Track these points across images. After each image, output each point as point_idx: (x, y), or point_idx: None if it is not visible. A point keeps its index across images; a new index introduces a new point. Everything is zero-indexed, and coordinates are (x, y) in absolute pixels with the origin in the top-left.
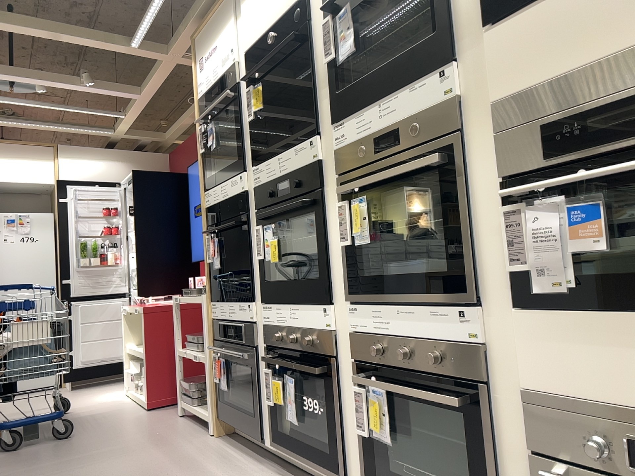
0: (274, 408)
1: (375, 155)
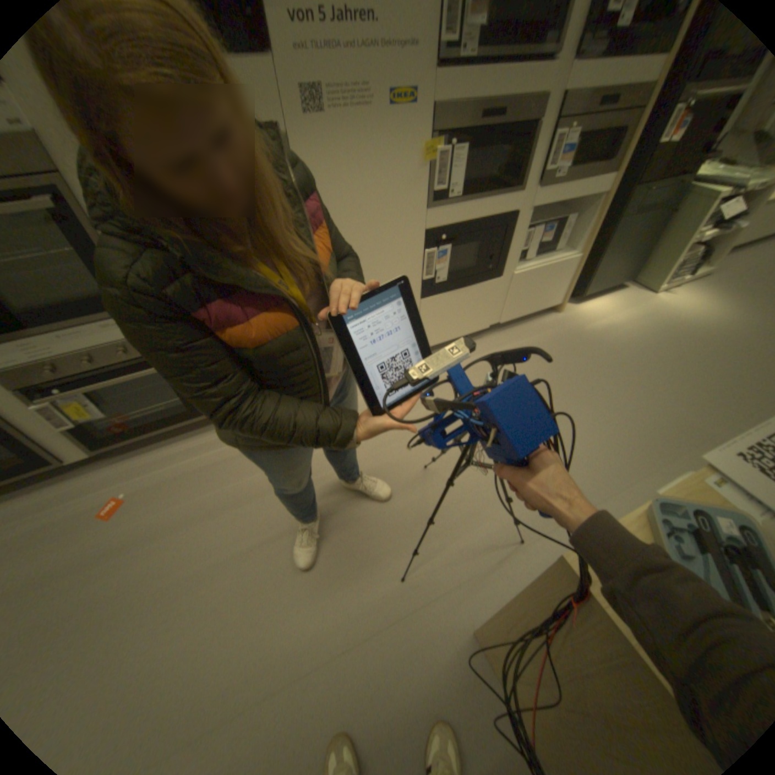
0: None
1: None
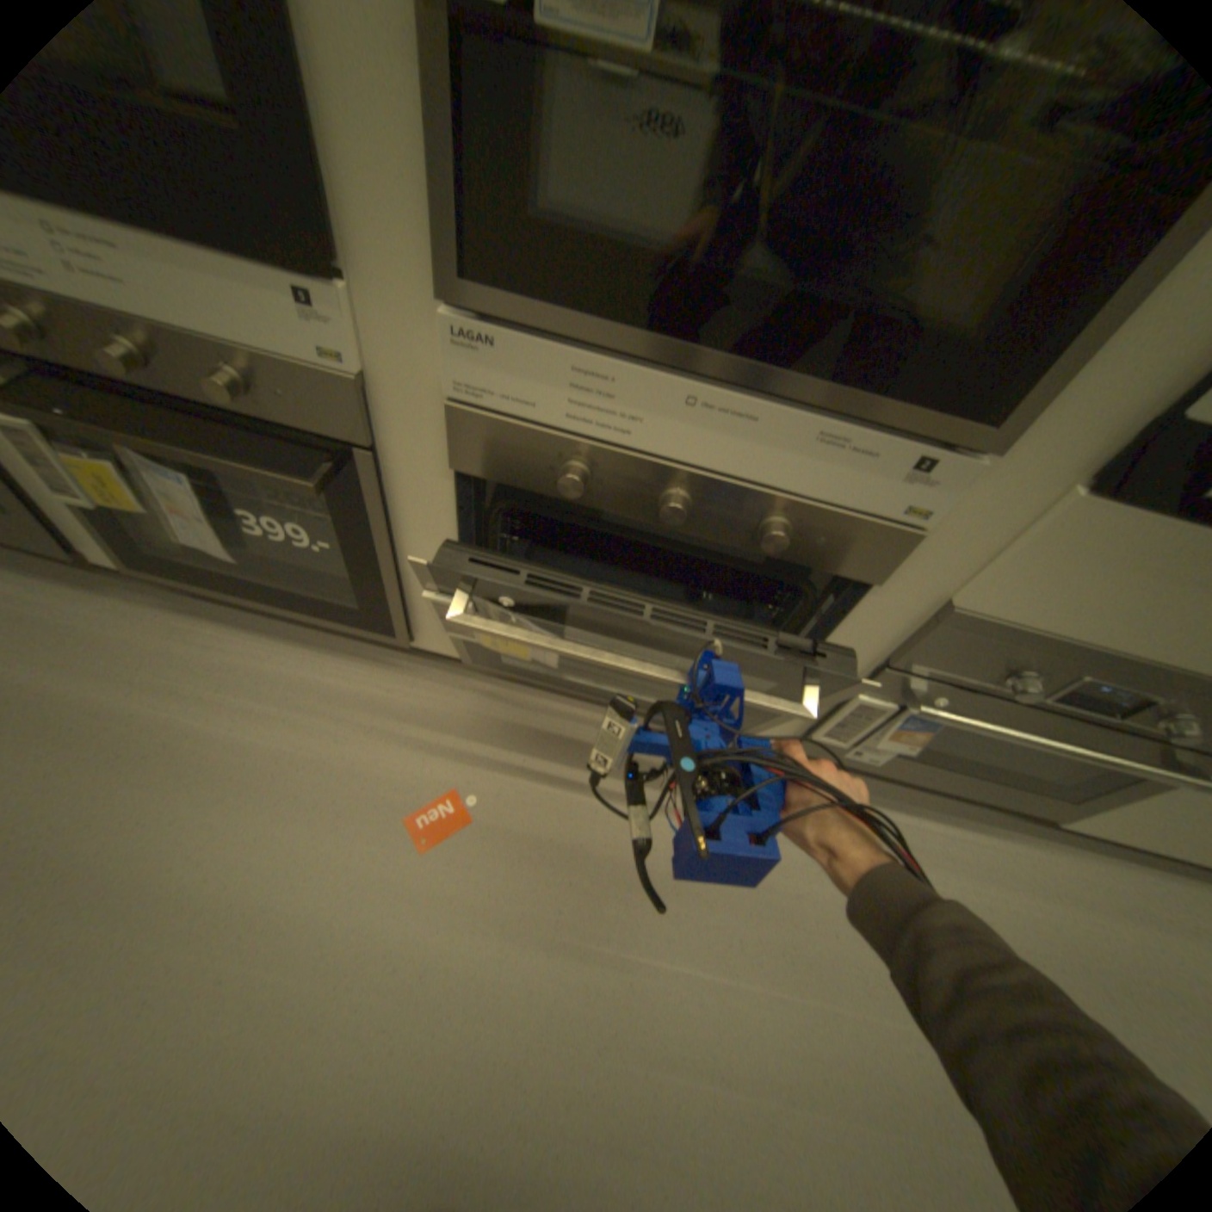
0: (105, 510)
1: None
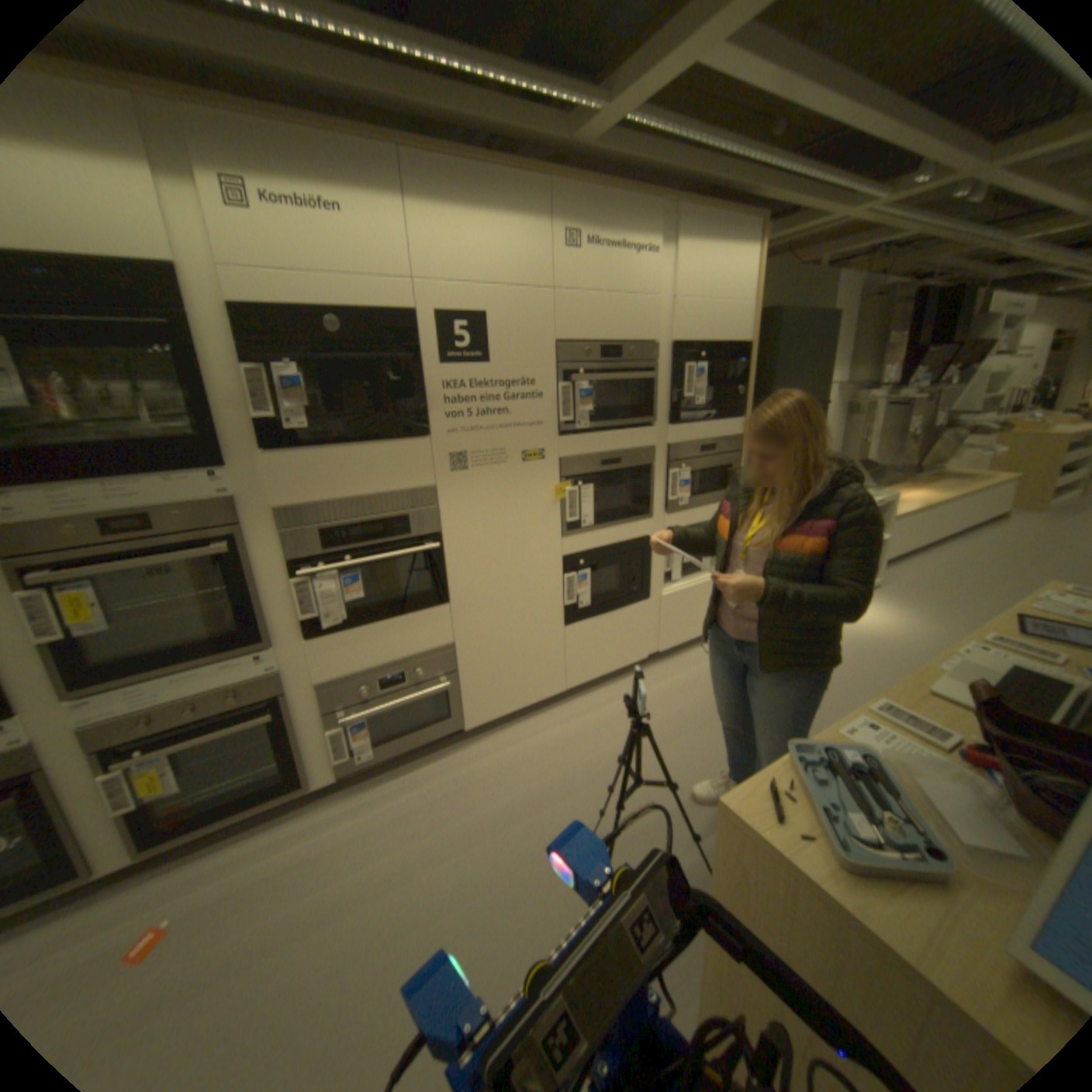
0: None
1: (105, 540)
